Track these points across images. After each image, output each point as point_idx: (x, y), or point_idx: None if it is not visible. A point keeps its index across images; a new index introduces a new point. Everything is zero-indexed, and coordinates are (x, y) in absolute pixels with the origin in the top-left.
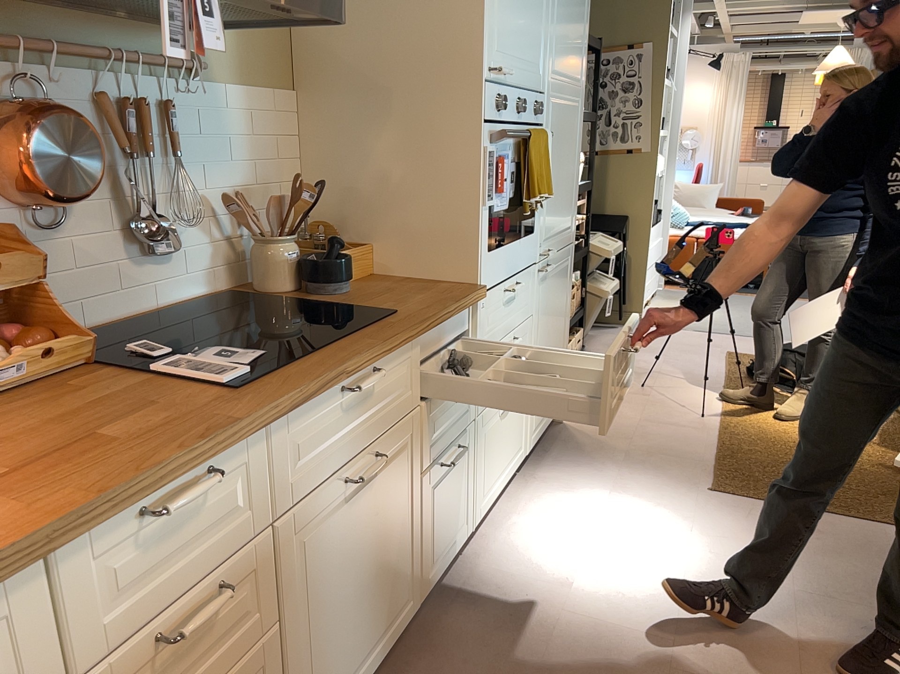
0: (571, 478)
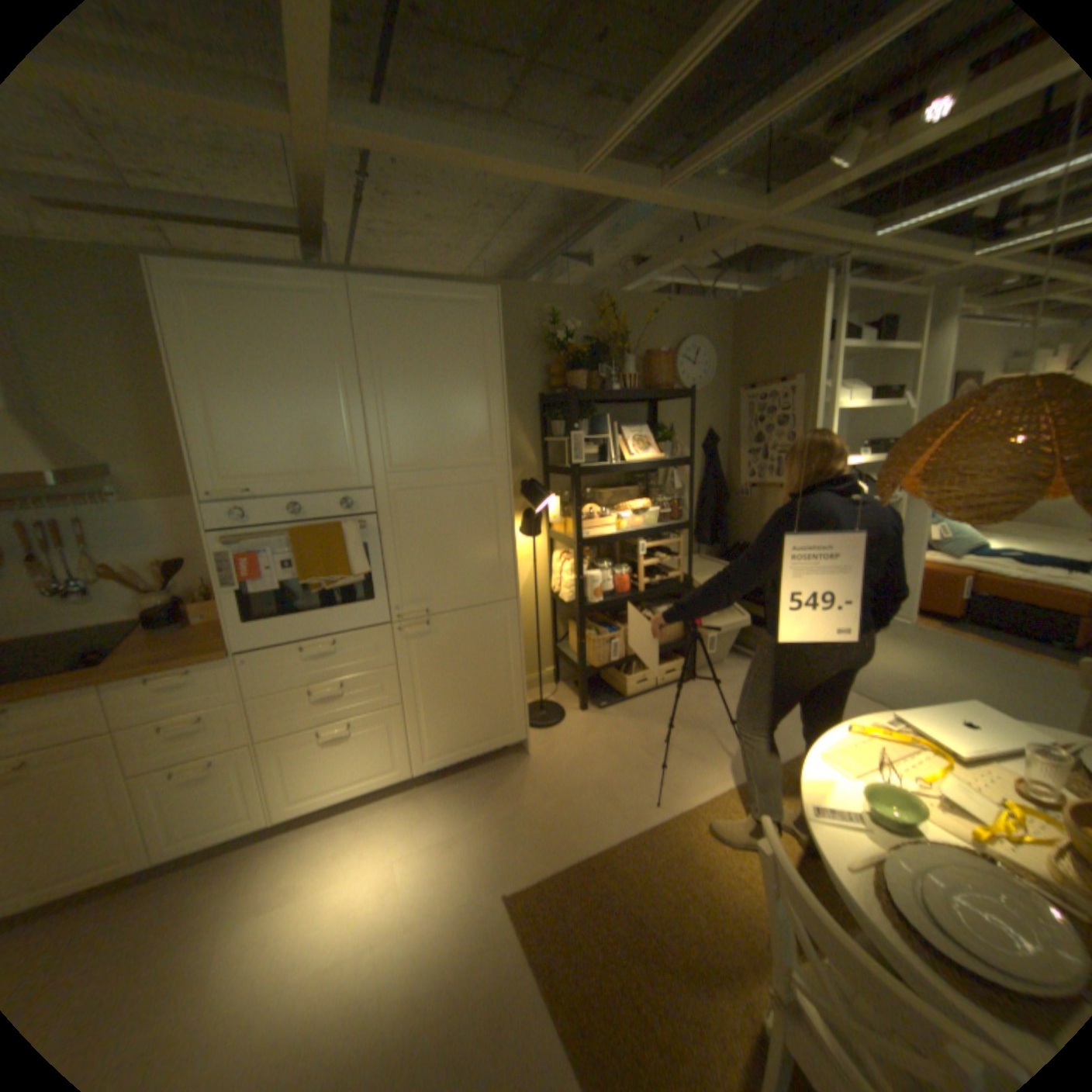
0: (433, 816)
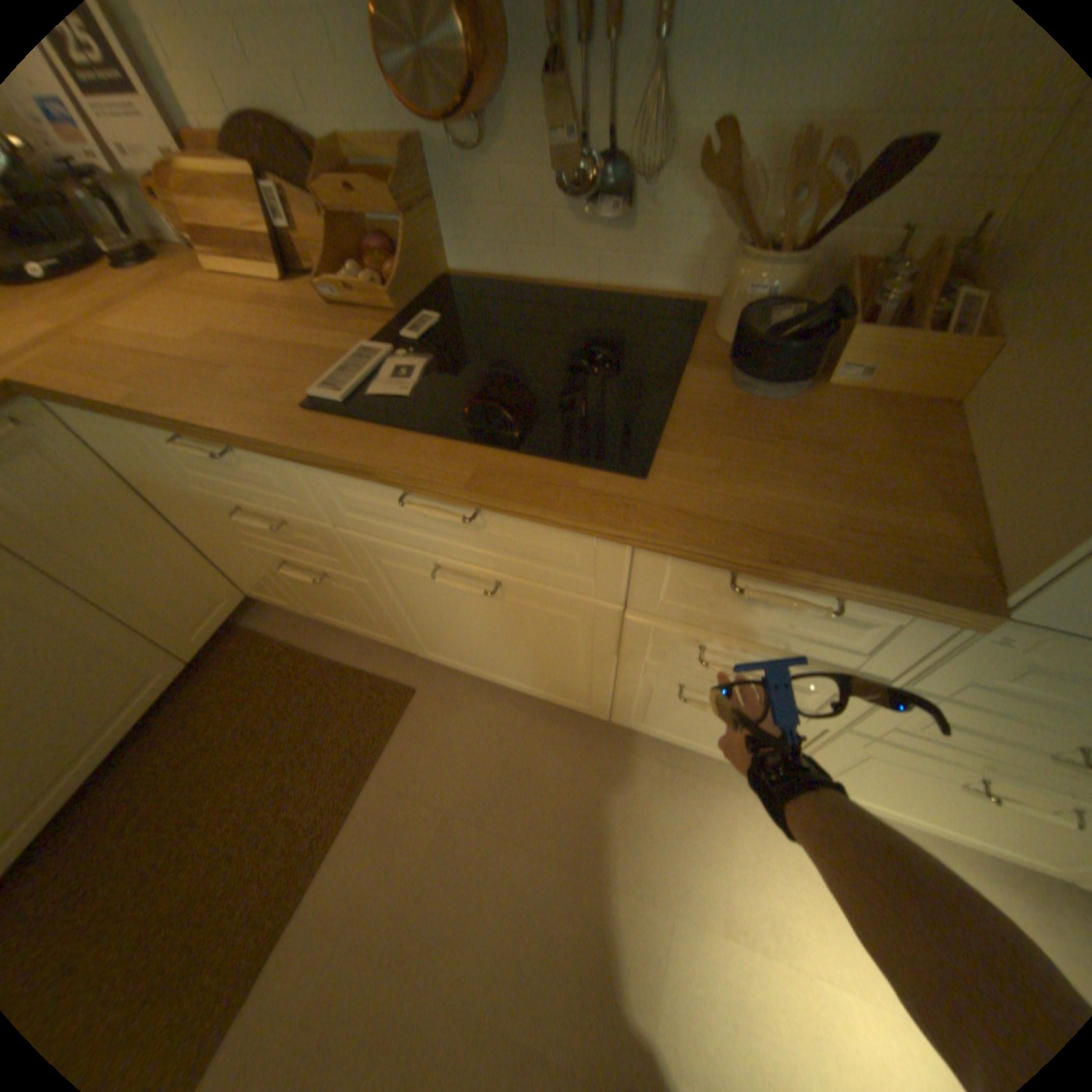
0: None
